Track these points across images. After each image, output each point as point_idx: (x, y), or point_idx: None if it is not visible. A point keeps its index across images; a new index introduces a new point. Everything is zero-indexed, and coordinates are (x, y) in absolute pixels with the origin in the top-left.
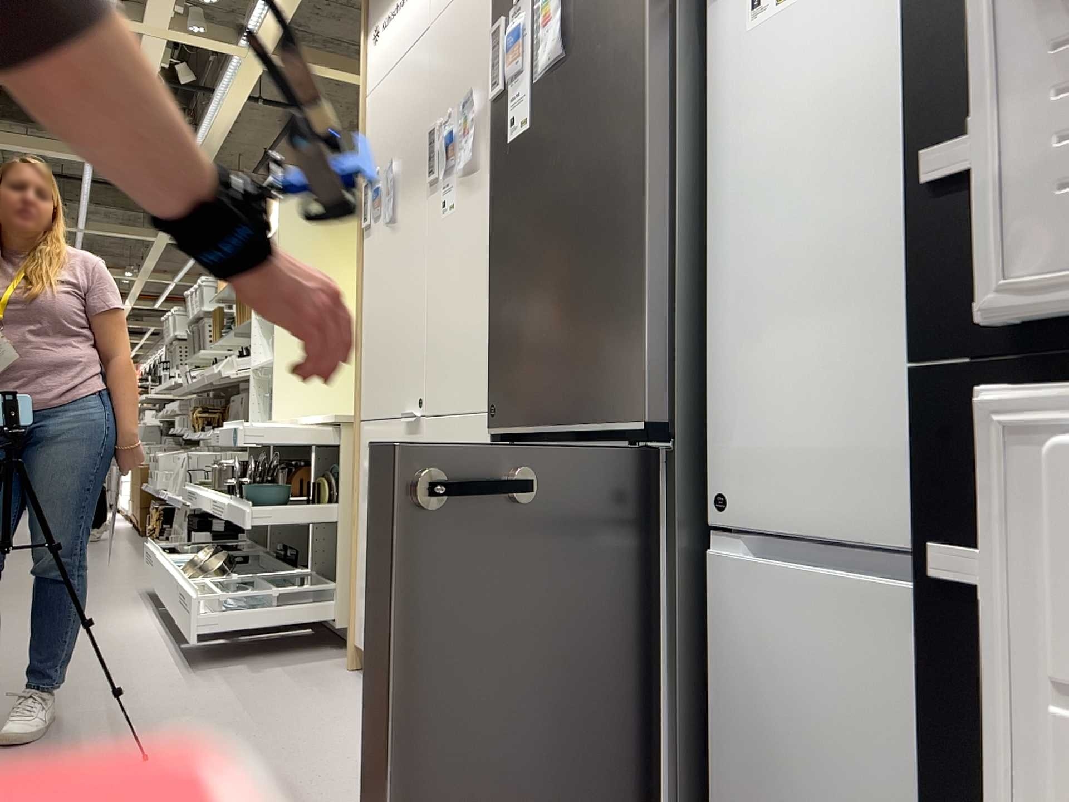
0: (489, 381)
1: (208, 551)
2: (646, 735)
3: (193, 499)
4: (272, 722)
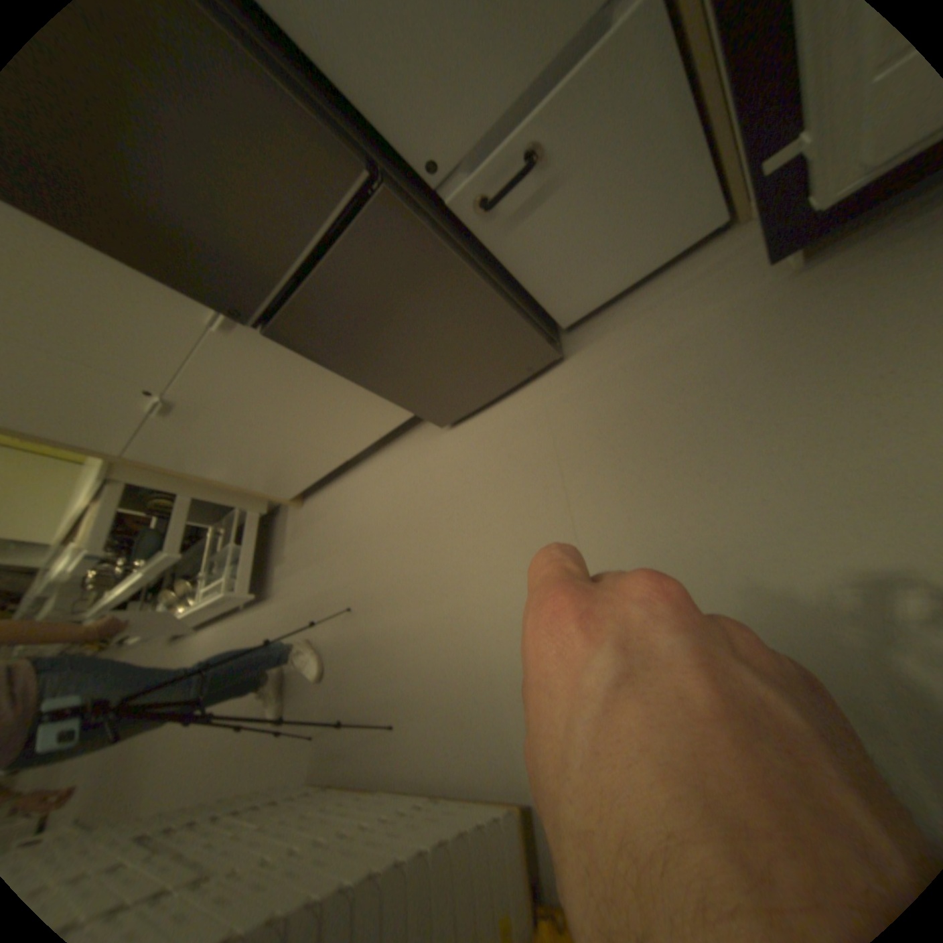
0: (201, 301)
1: (159, 597)
2: (500, 304)
3: (109, 607)
4: (336, 542)
